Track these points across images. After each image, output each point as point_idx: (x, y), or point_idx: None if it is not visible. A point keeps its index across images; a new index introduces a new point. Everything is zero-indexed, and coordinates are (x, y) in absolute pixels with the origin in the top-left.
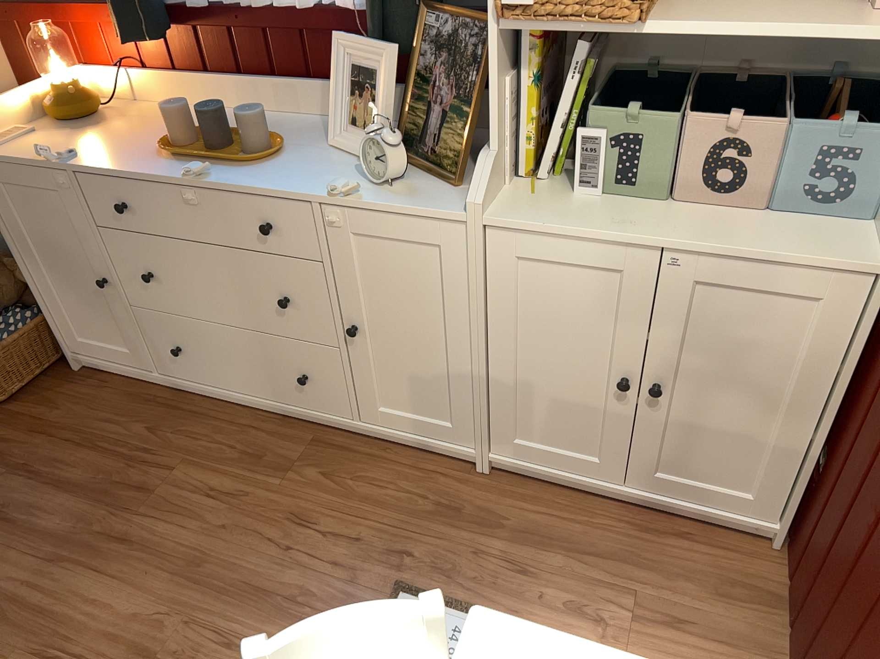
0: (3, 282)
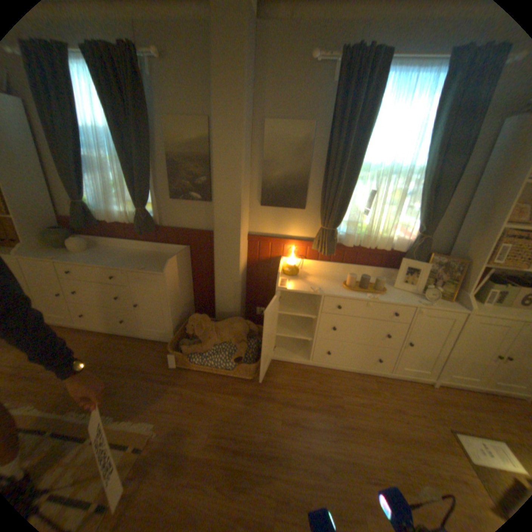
0: (244, 329)
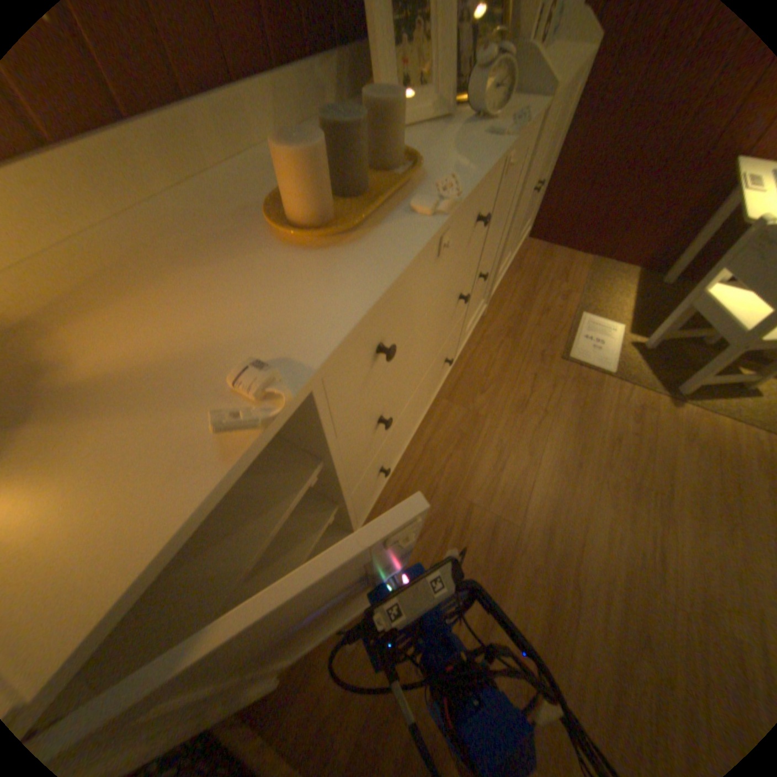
0: None
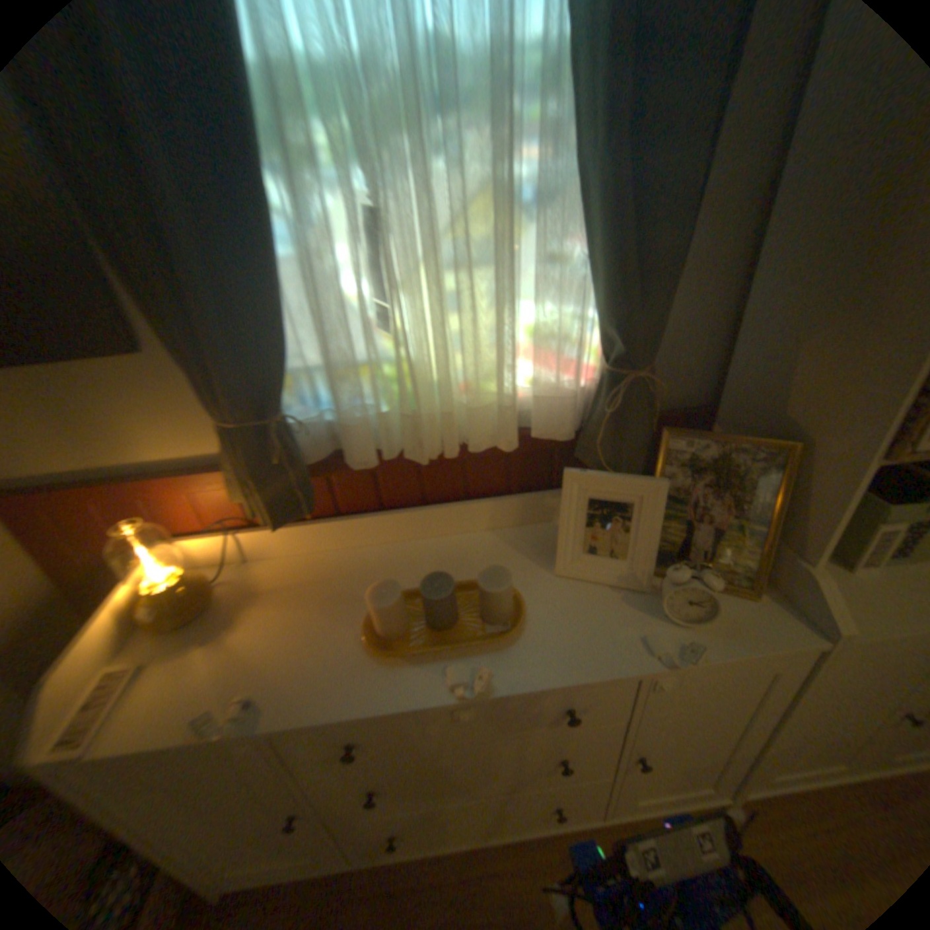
0: None
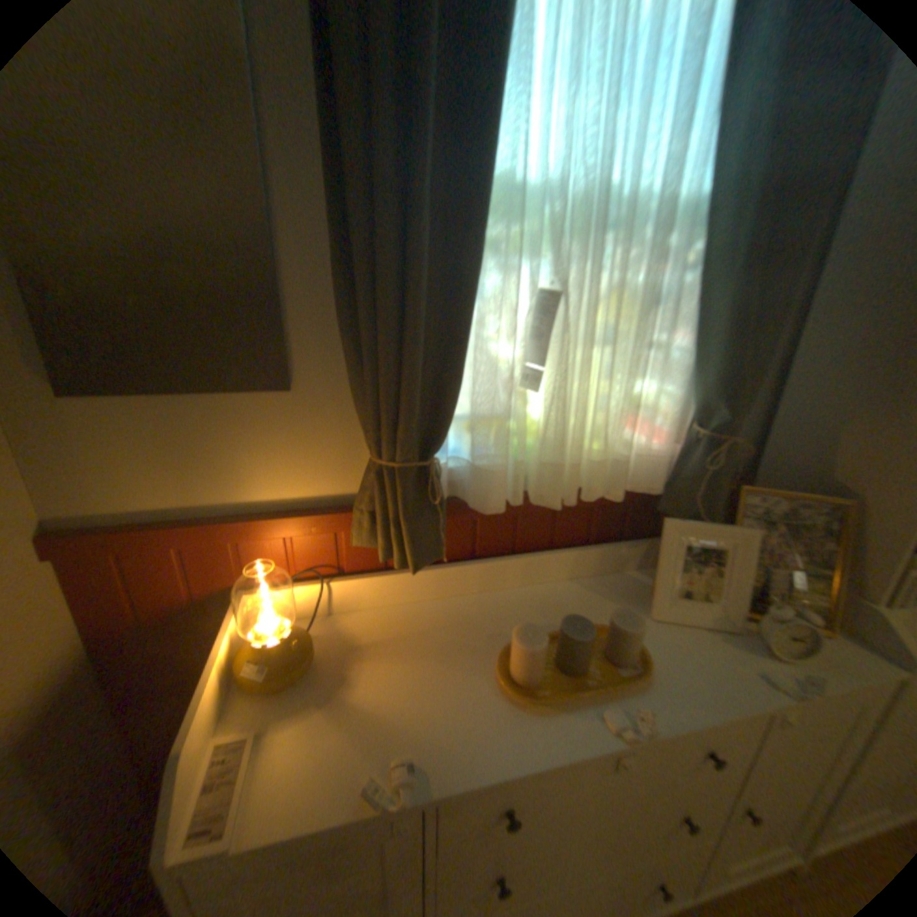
0: None
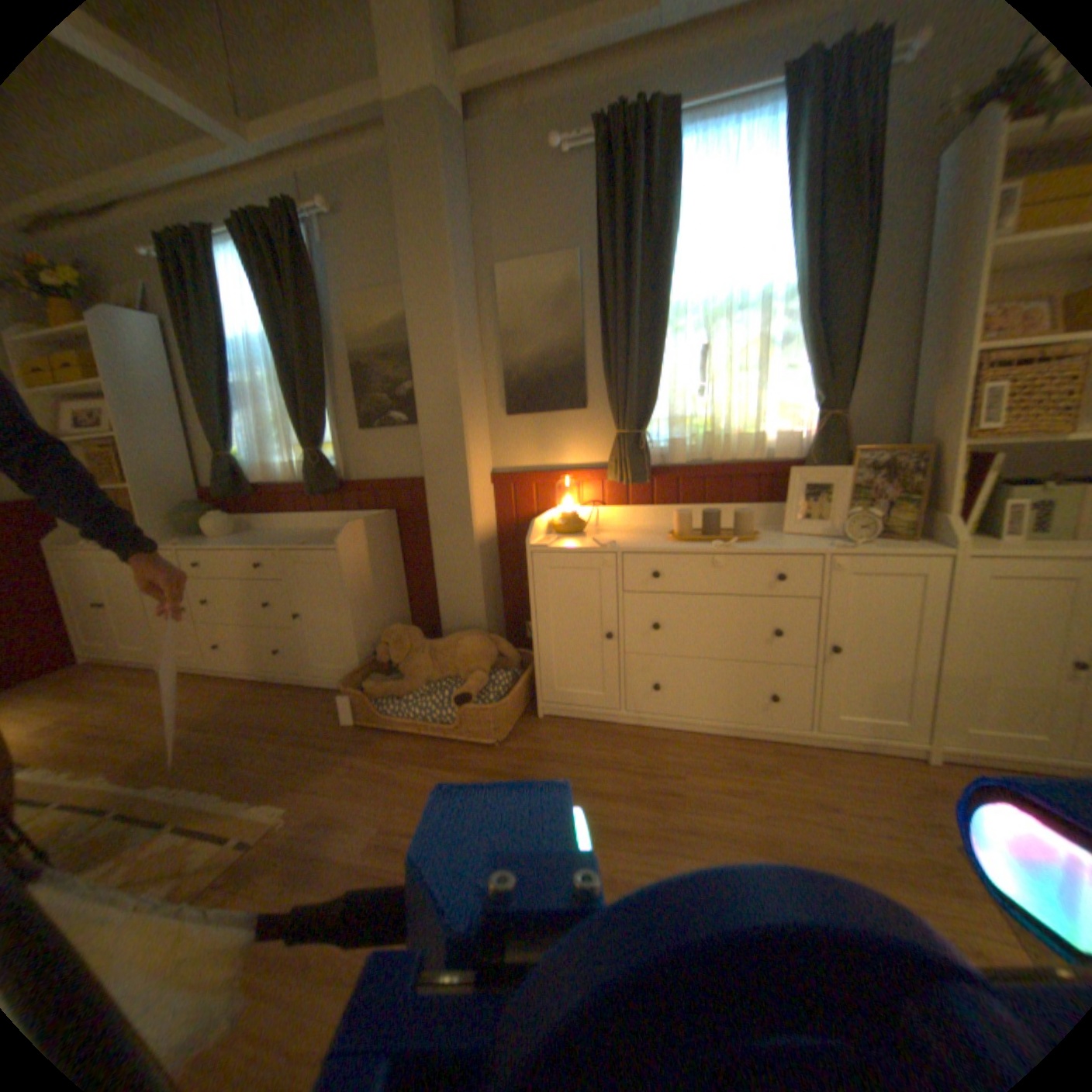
0: (485, 649)
